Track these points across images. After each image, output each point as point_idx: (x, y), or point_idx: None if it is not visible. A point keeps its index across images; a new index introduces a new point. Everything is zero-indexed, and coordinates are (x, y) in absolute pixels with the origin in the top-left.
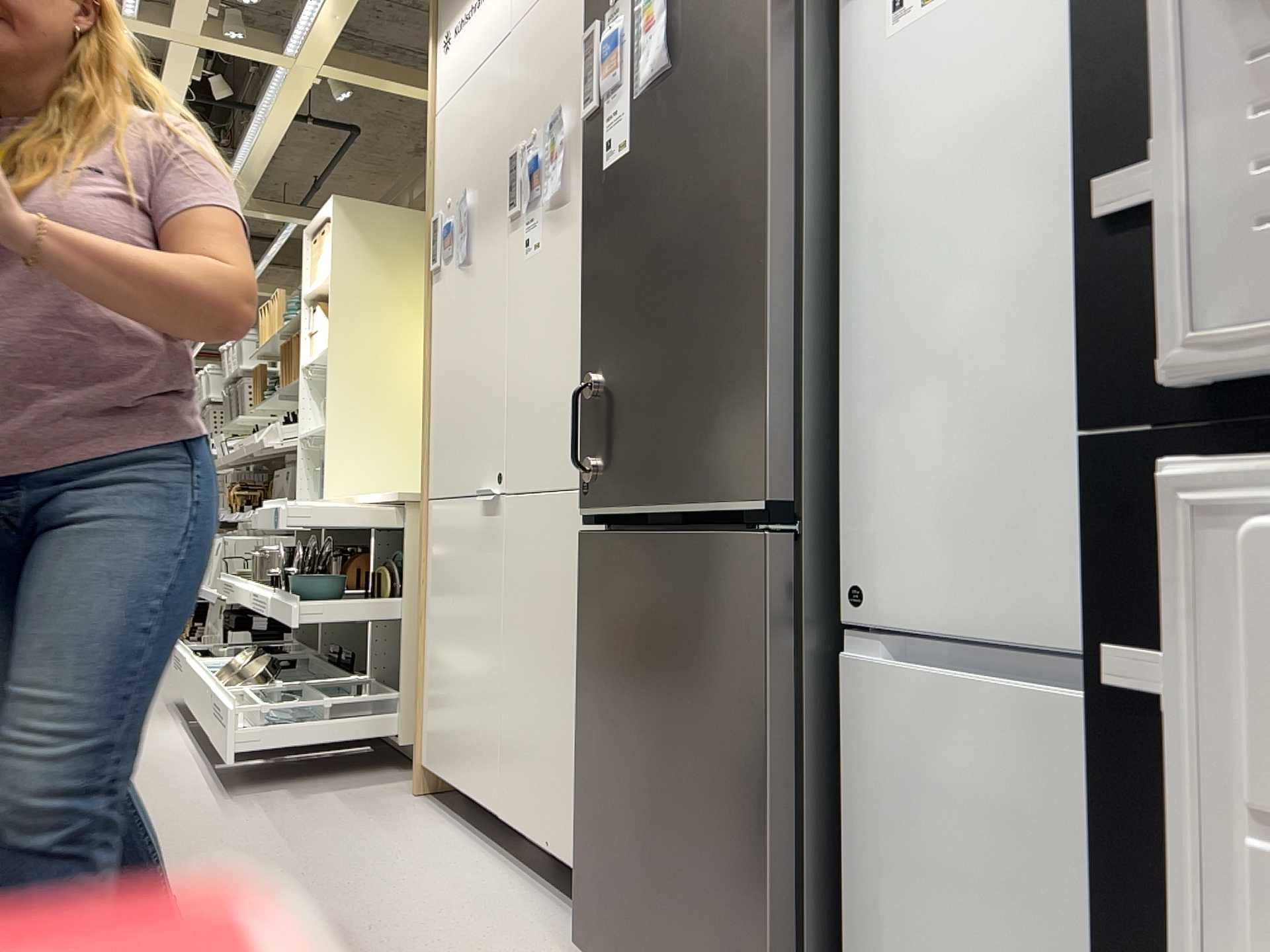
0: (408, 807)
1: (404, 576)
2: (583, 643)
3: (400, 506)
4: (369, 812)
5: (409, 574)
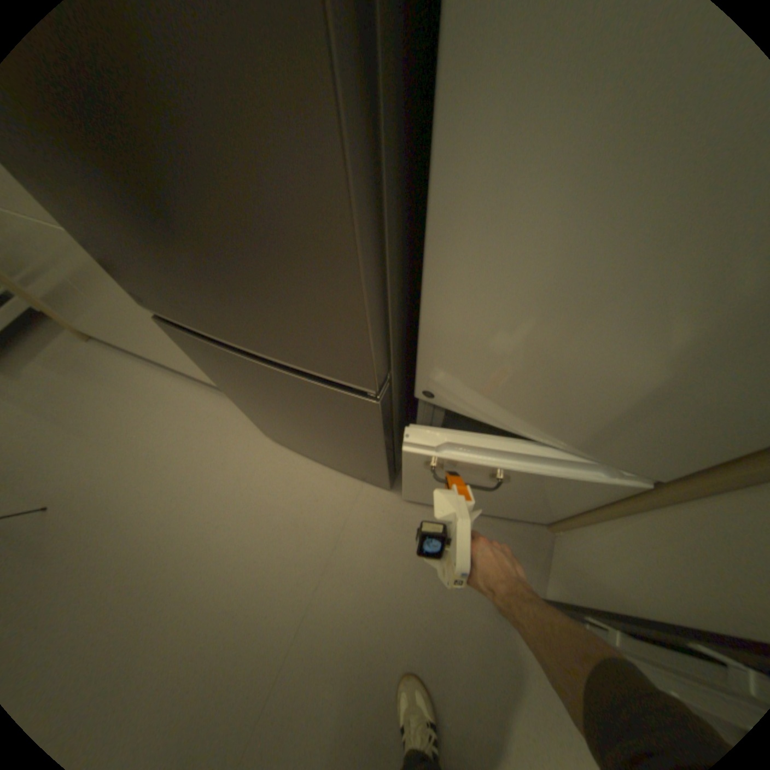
0: (90, 353)
1: None
2: (203, 367)
3: None
4: (72, 370)
5: None
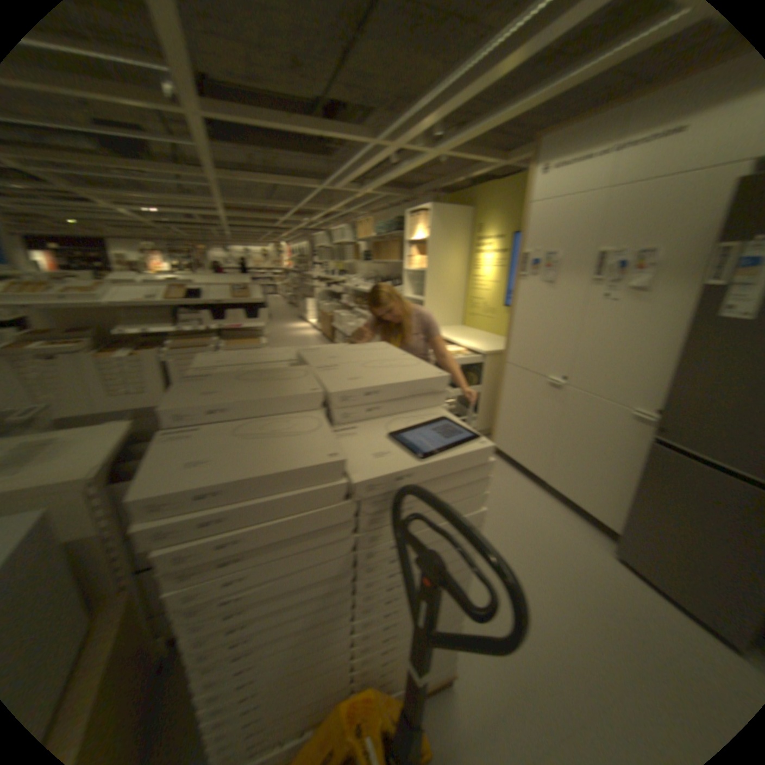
0: None
1: (478, 377)
2: (647, 477)
3: (479, 353)
4: None
5: (483, 378)
